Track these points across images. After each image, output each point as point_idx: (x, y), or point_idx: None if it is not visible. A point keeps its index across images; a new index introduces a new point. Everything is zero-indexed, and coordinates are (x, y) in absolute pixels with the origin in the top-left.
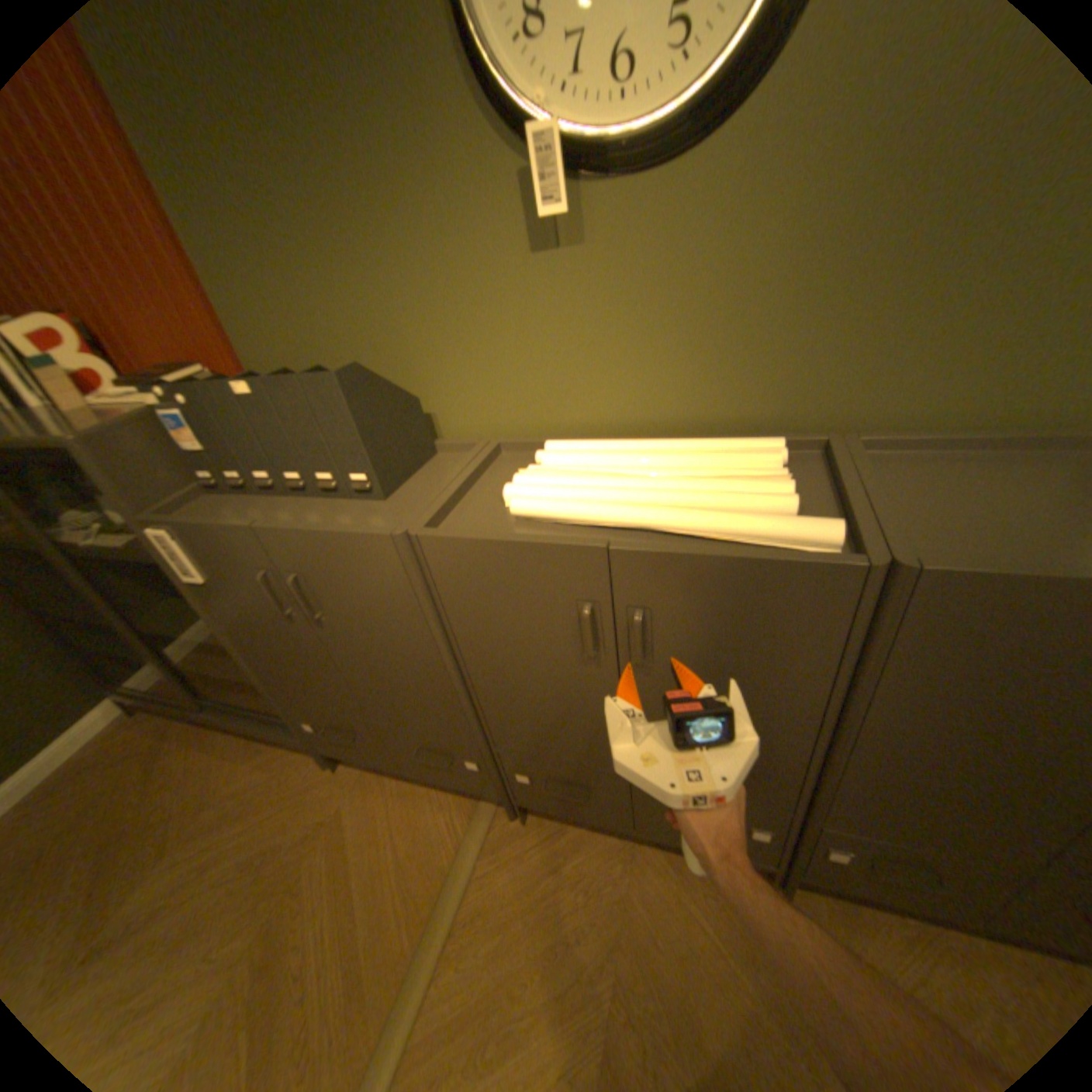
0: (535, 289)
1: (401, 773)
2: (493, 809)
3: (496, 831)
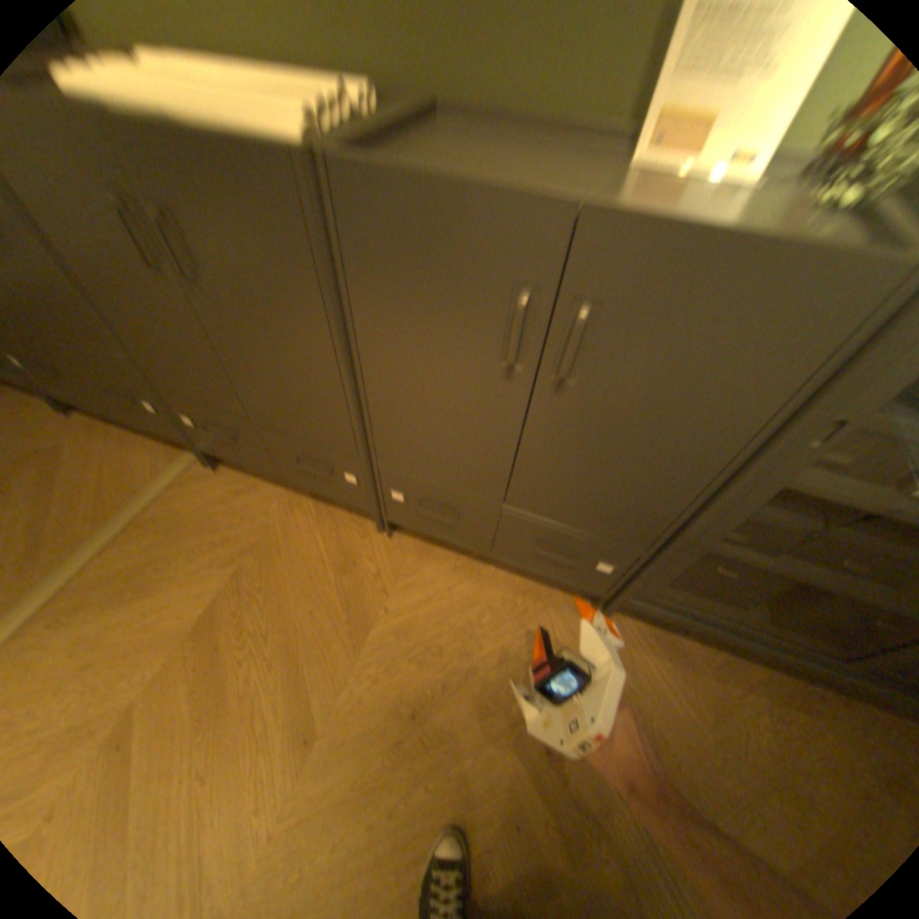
0: None
1: (107, 415)
2: (190, 456)
3: (188, 471)
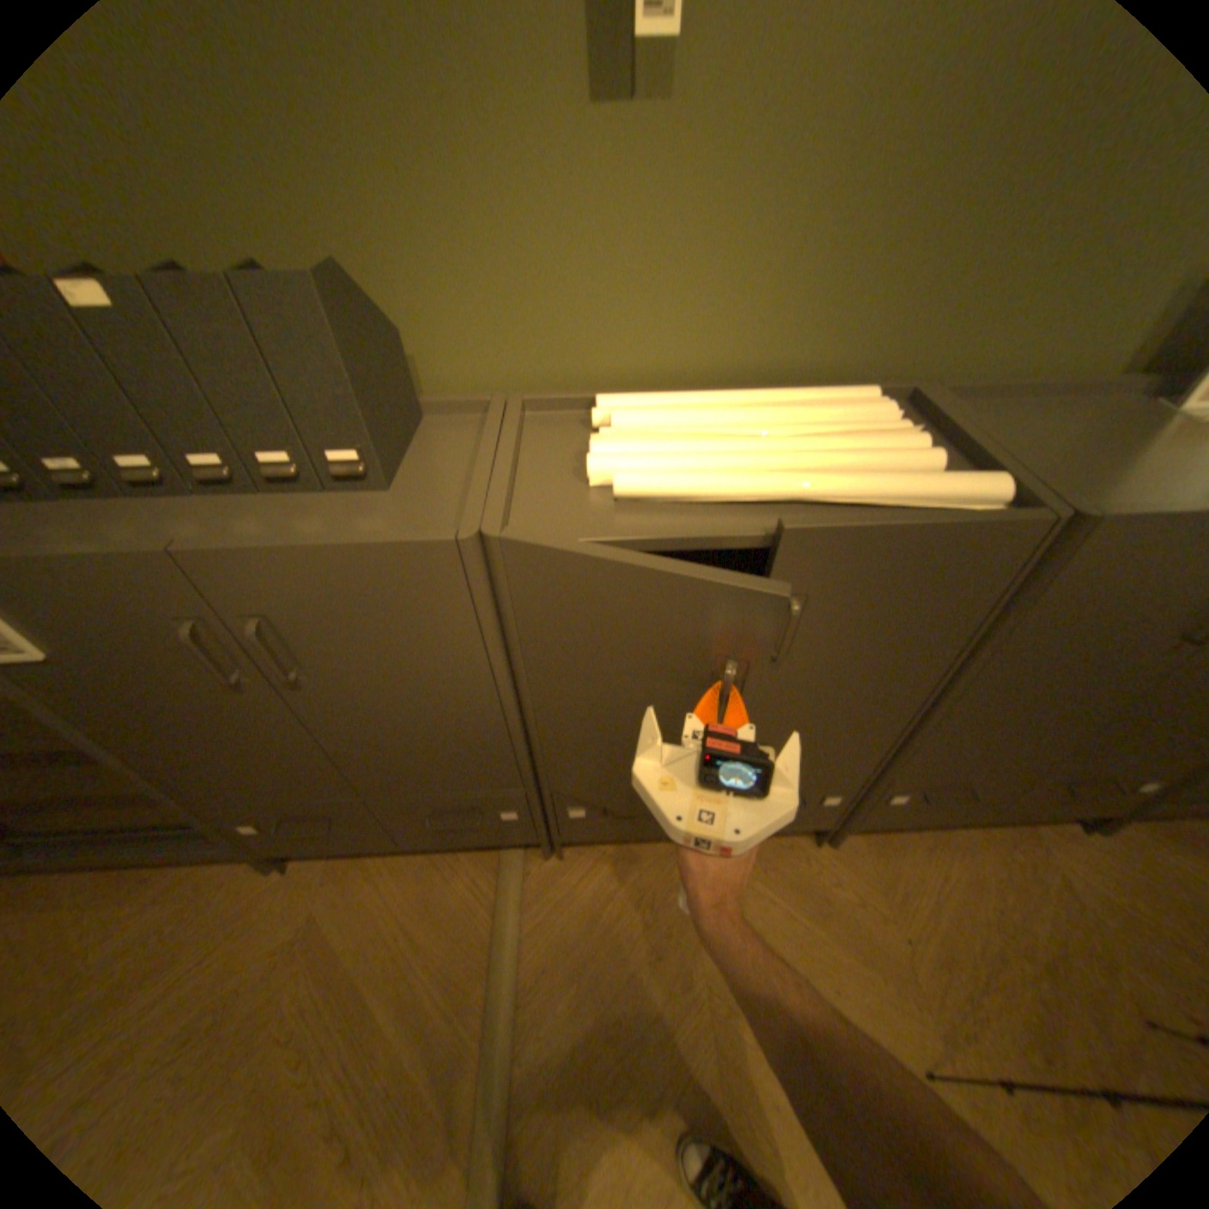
0: (589, 164)
1: (397, 850)
2: (521, 855)
3: (532, 878)
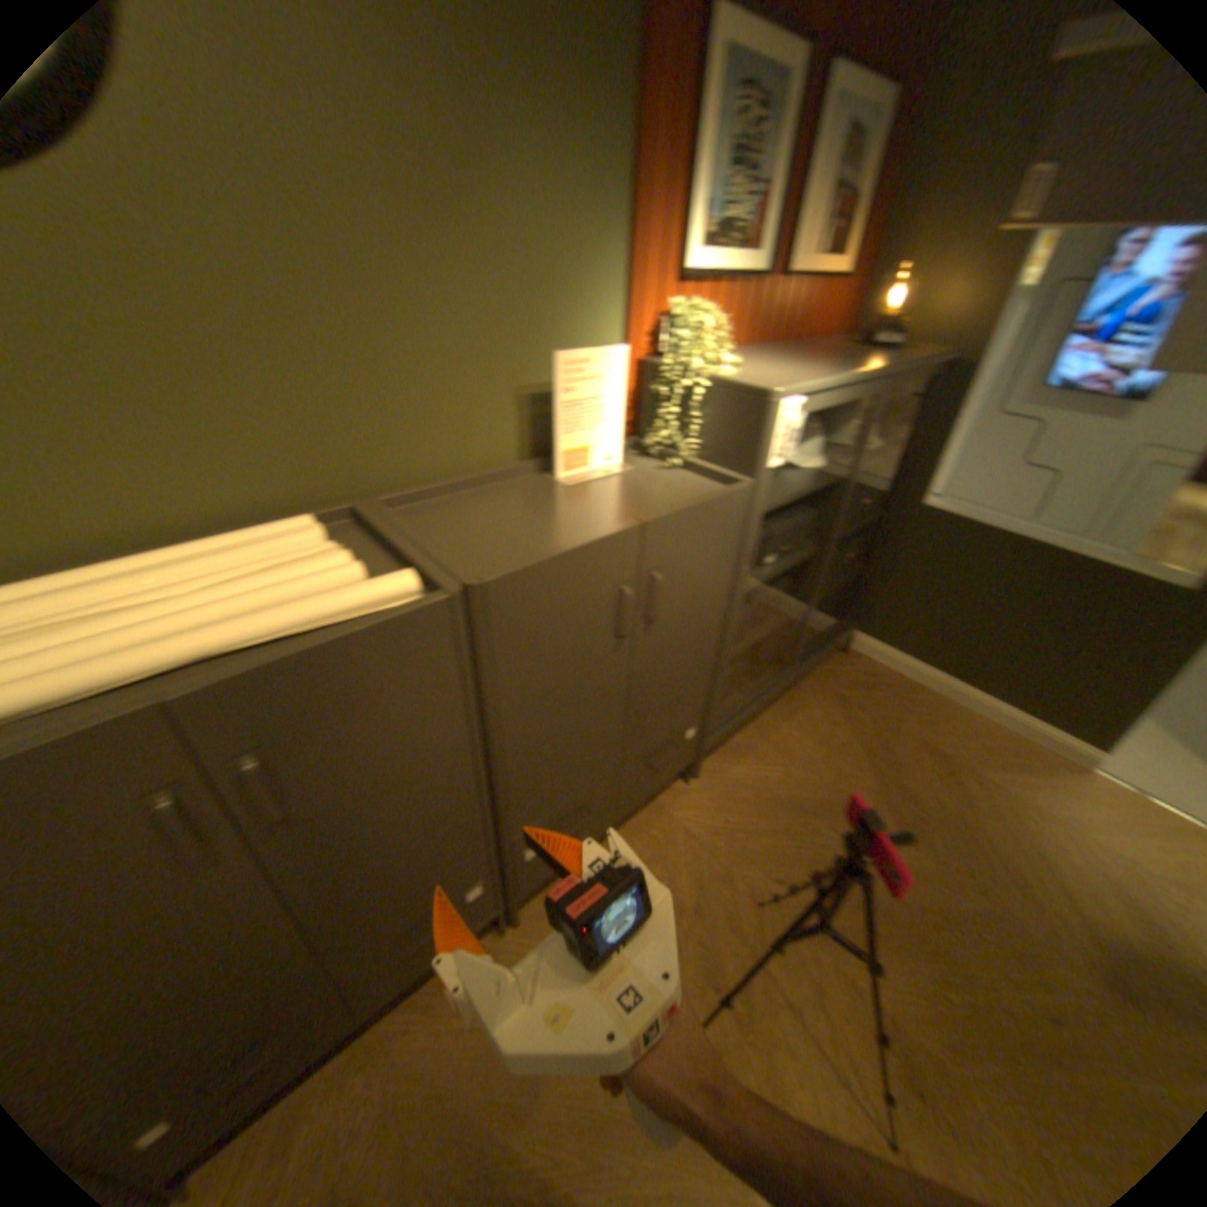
0: None
1: None
2: None
3: None
